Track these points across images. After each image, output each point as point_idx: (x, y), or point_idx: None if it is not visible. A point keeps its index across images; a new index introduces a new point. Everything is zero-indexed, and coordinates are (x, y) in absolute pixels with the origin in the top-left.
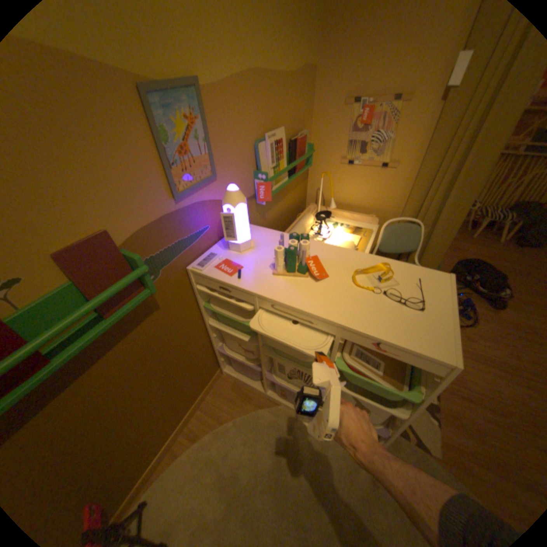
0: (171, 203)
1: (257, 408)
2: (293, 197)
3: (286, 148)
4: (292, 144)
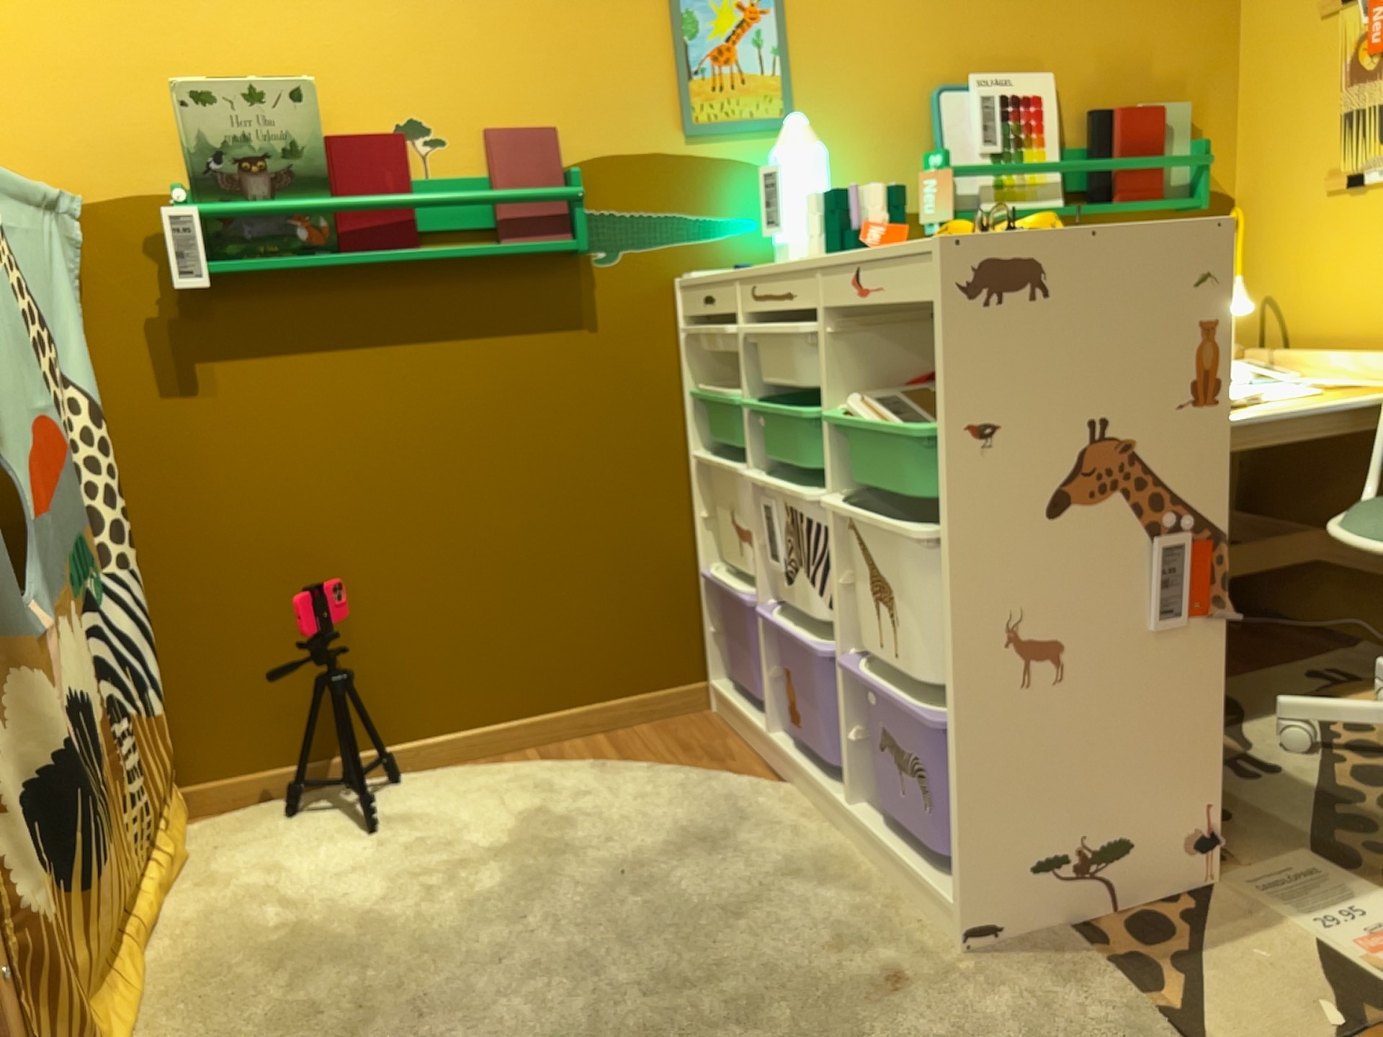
0: (675, 138)
1: (729, 775)
2: None
3: (1059, 124)
4: (1092, 123)
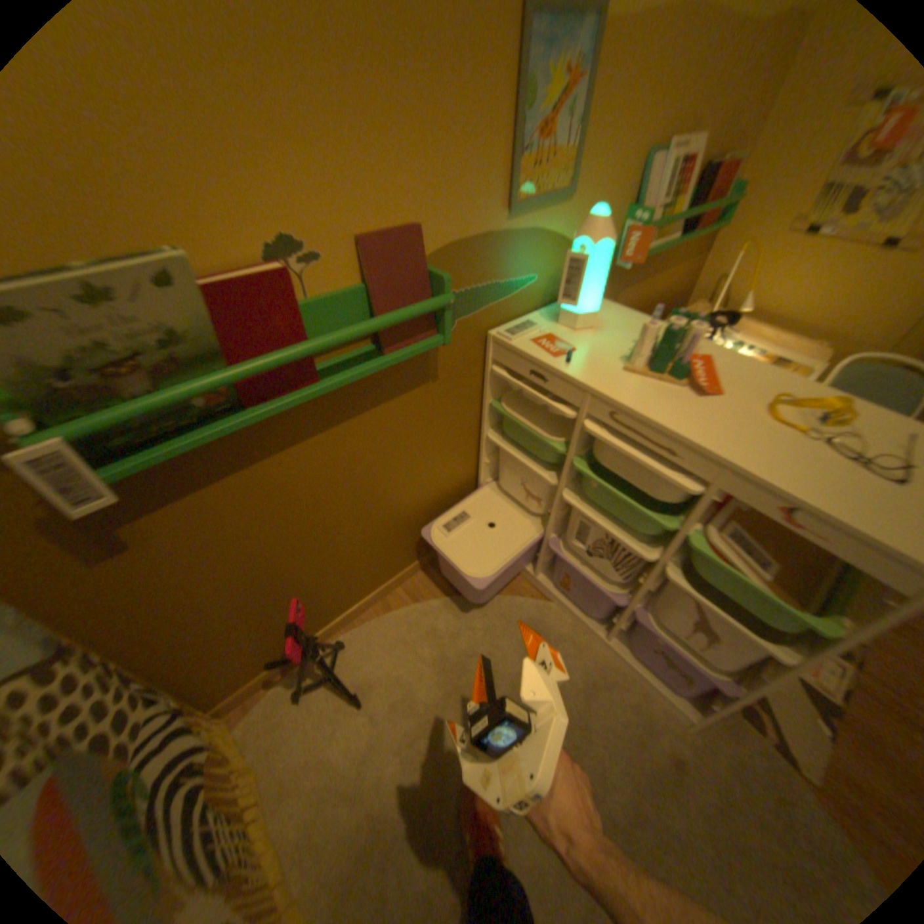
0: (502, 216)
1: (515, 592)
2: (672, 279)
3: (697, 175)
4: (709, 171)
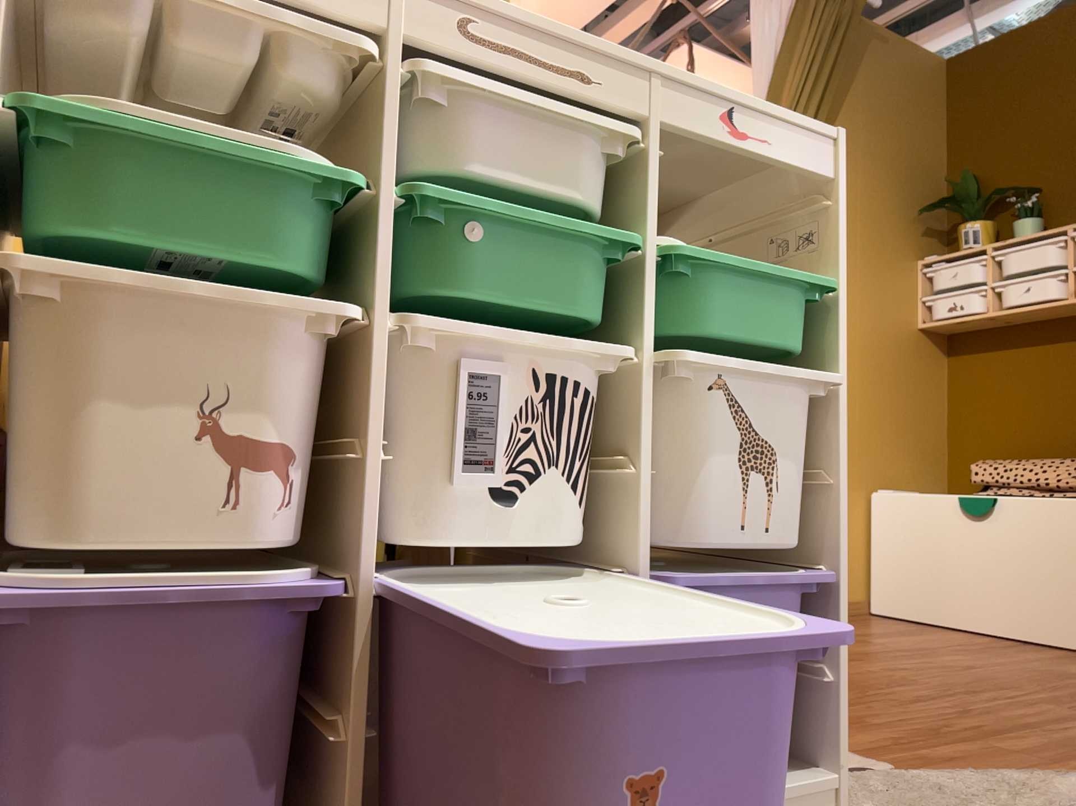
0: None
1: None
2: None
3: None
4: None
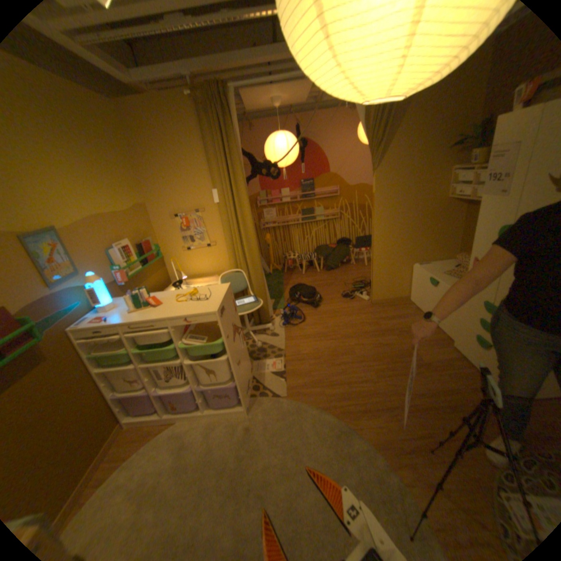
0: (46, 290)
1: (156, 435)
2: (155, 279)
3: (133, 250)
4: (138, 247)
